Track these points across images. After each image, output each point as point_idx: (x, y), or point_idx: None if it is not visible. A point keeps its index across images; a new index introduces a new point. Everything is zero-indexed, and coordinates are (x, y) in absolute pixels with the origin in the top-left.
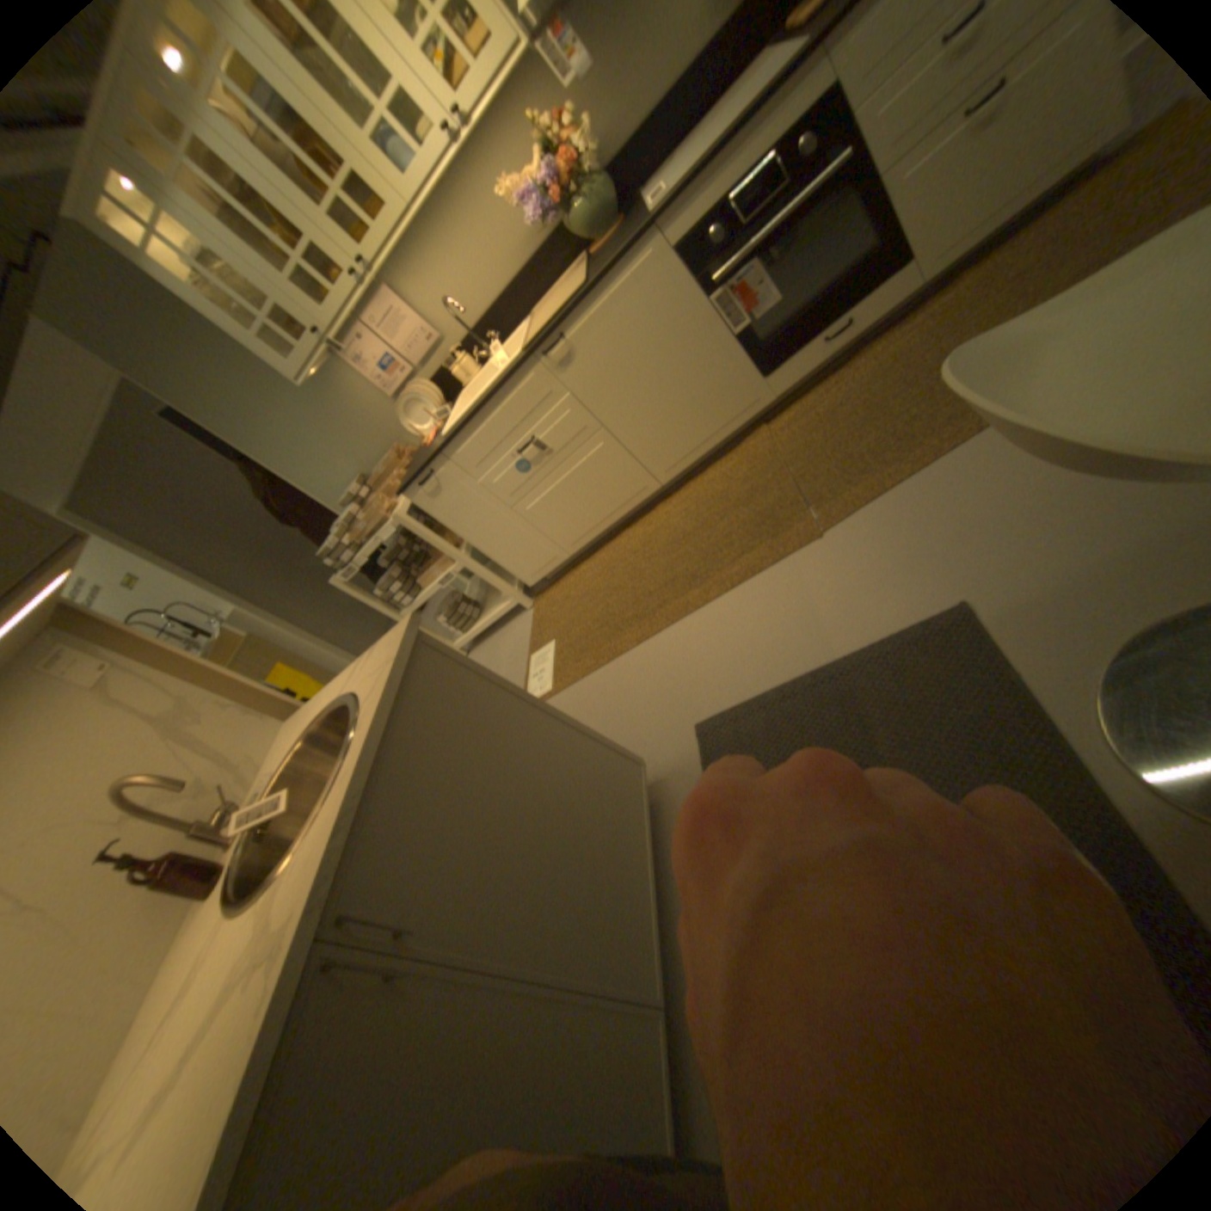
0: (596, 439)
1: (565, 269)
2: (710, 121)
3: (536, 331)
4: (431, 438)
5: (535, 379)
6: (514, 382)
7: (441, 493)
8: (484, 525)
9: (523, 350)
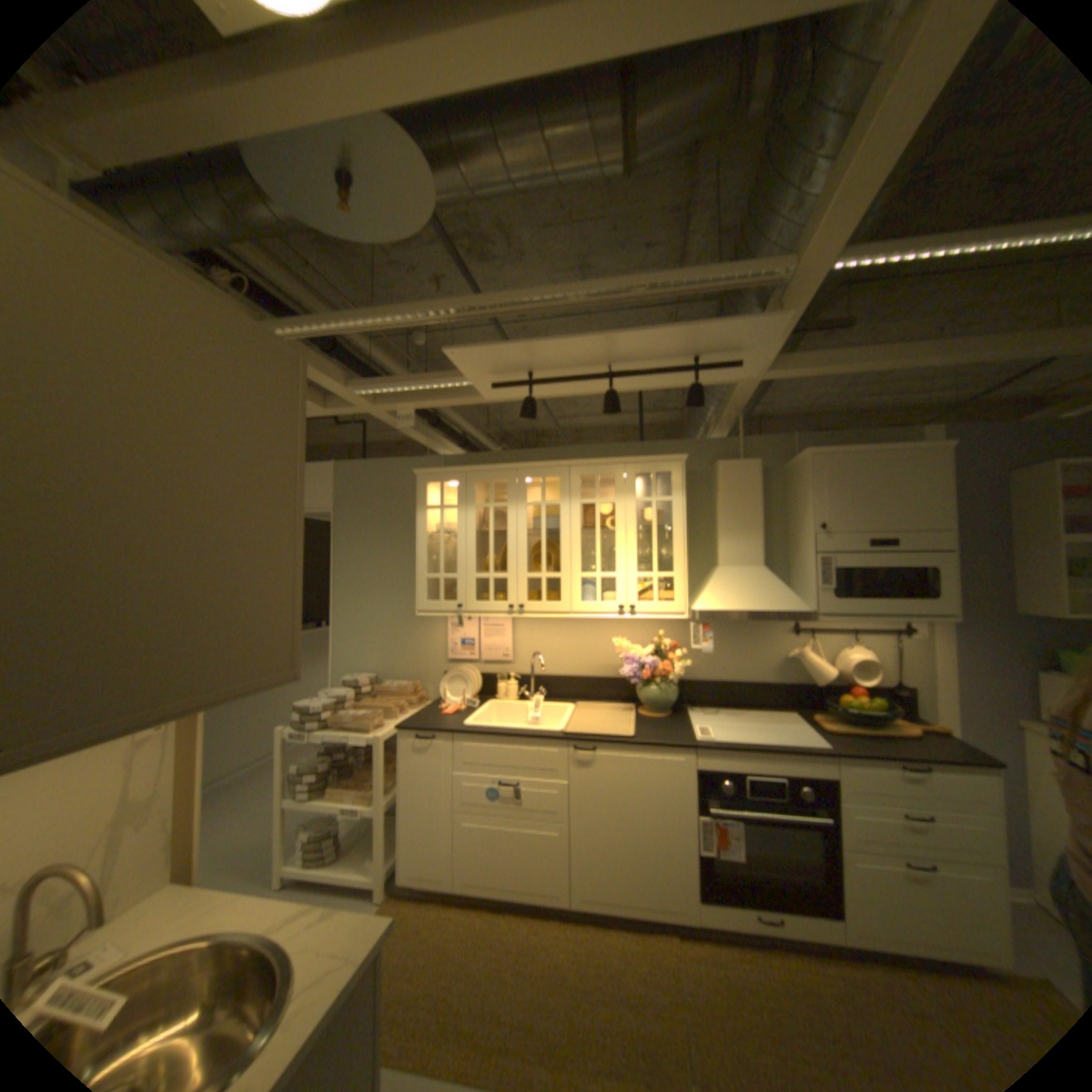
0: (555, 828)
1: (613, 701)
2: (747, 718)
3: (578, 729)
4: (448, 708)
5: (554, 755)
6: (540, 744)
7: (421, 755)
8: (420, 804)
9: (562, 733)
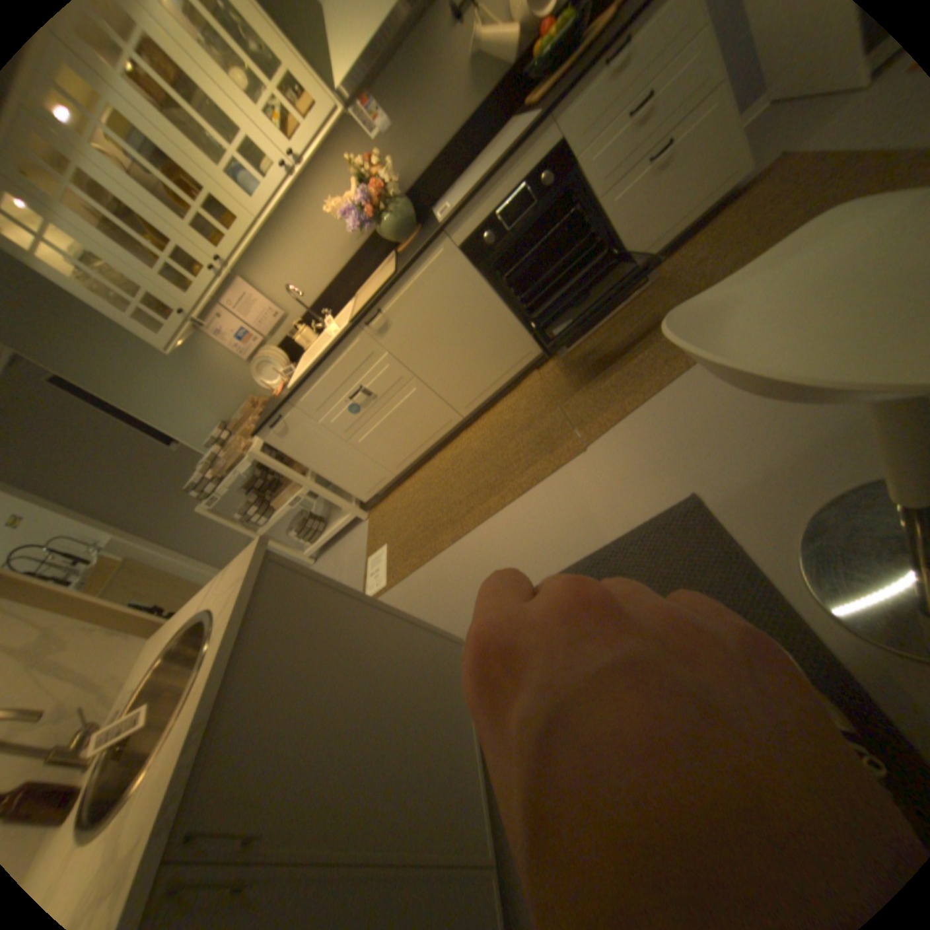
0: (410, 386)
1: (380, 264)
2: (478, 164)
3: (360, 308)
4: (280, 390)
5: (360, 343)
6: (344, 346)
7: (289, 433)
8: (325, 456)
9: (350, 322)
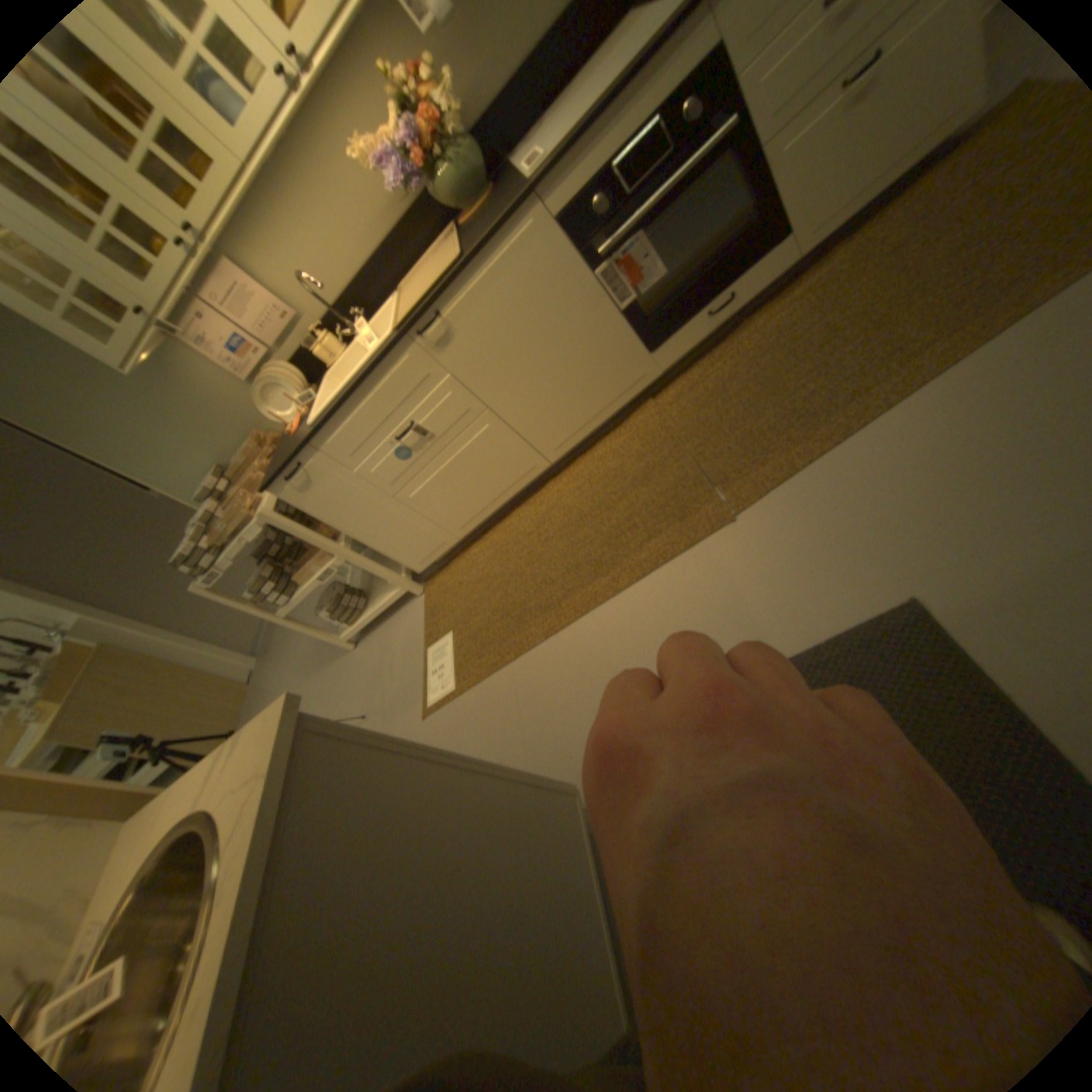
0: (481, 421)
1: (431, 241)
2: (578, 87)
3: (408, 309)
4: (297, 424)
5: (410, 361)
6: (387, 365)
7: (313, 487)
8: (365, 516)
9: (395, 331)
